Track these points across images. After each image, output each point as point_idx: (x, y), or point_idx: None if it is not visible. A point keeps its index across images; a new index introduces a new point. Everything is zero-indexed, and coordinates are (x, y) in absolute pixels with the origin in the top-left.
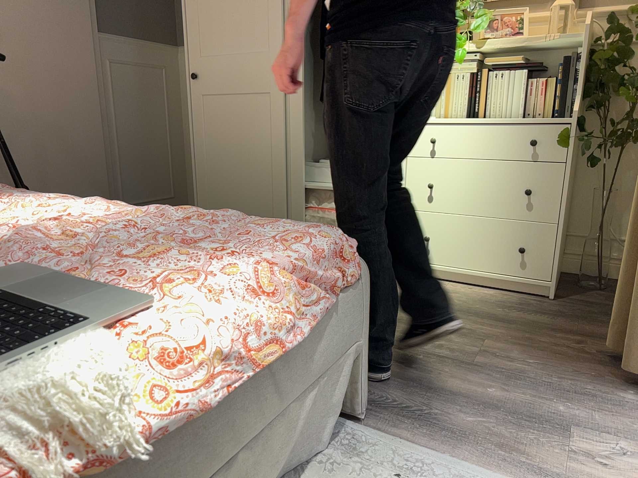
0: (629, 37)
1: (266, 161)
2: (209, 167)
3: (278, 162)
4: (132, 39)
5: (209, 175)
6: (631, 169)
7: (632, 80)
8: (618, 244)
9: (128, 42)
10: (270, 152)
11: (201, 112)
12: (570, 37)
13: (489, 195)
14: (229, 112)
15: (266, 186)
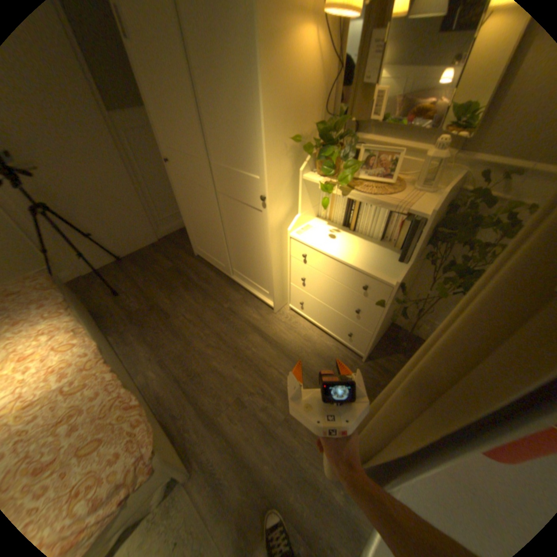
0: (493, 200)
1: (214, 229)
2: (188, 218)
3: (219, 233)
4: (134, 109)
5: (190, 223)
6: (457, 289)
7: (485, 229)
8: (432, 323)
9: (131, 112)
10: (214, 225)
11: (175, 184)
12: (425, 203)
13: (335, 299)
14: (189, 191)
15: (217, 242)
